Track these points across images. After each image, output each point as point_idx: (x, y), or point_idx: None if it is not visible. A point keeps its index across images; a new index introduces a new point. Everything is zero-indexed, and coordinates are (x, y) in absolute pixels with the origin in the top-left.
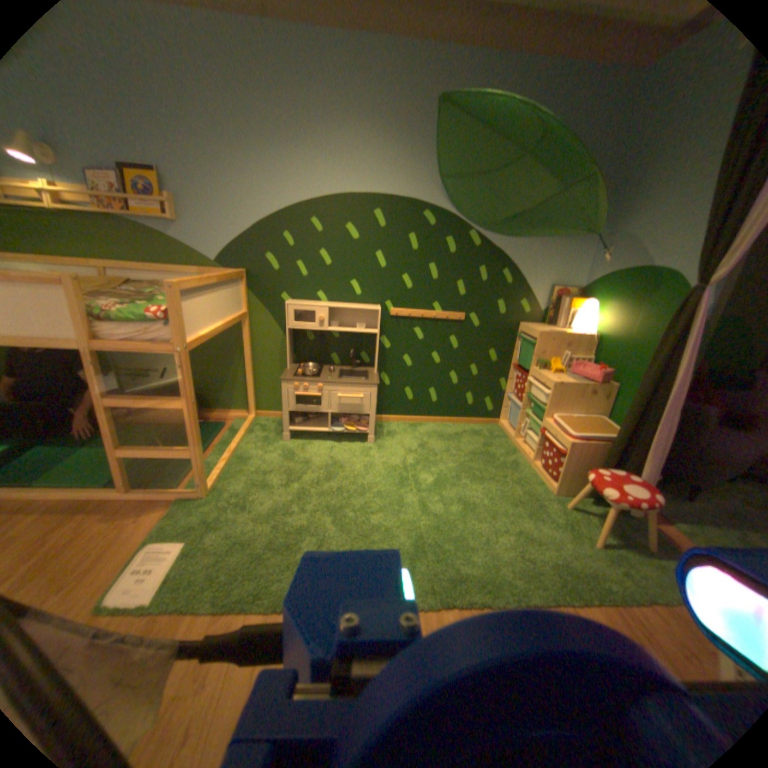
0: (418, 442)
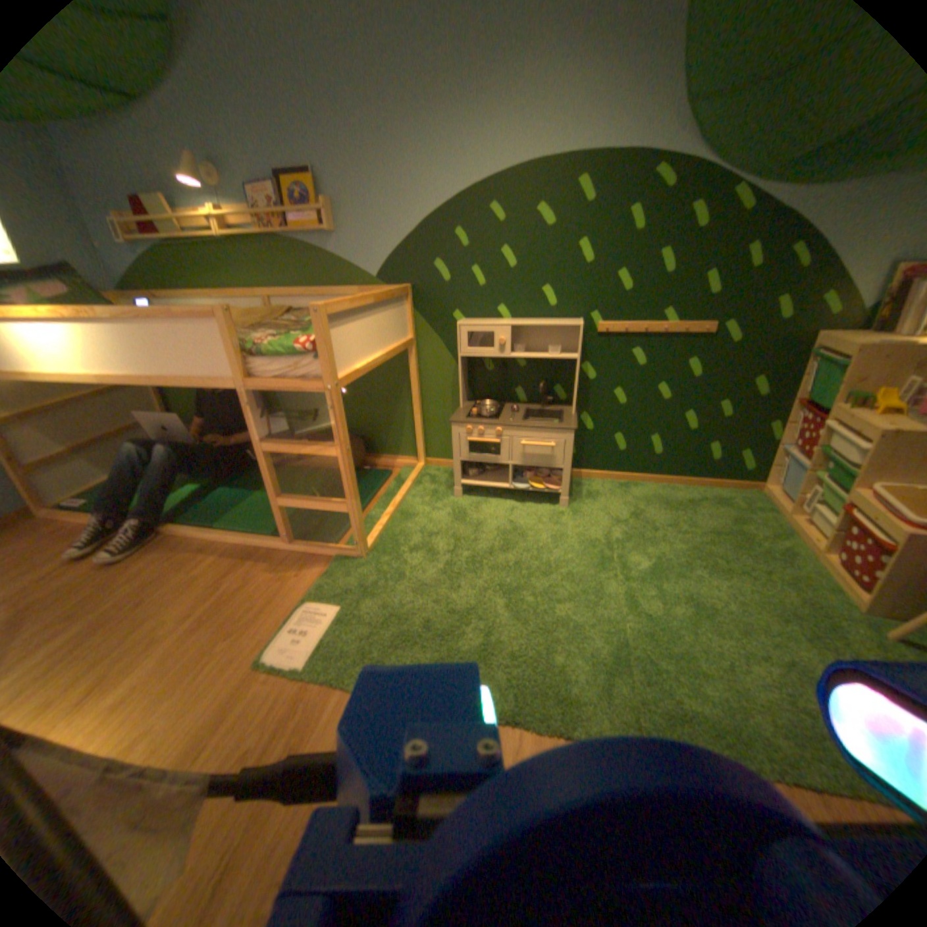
0: (631, 509)
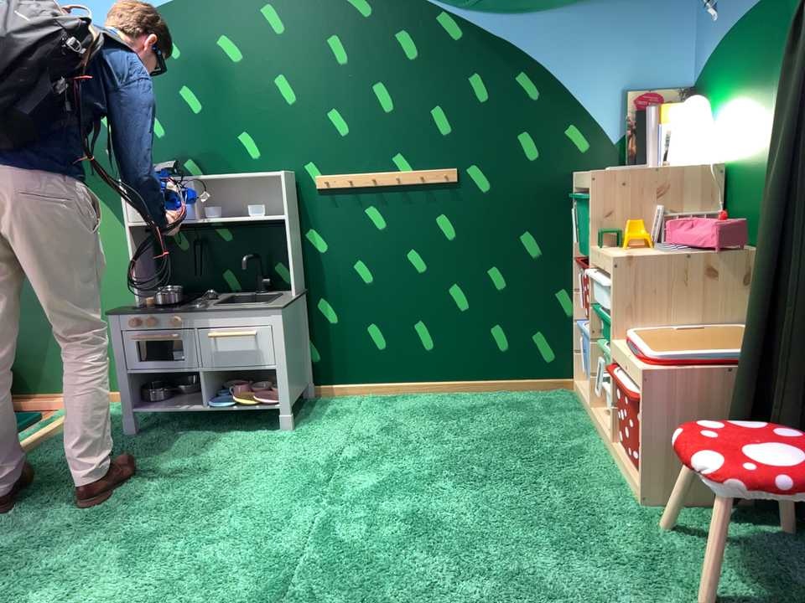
0: (386, 428)
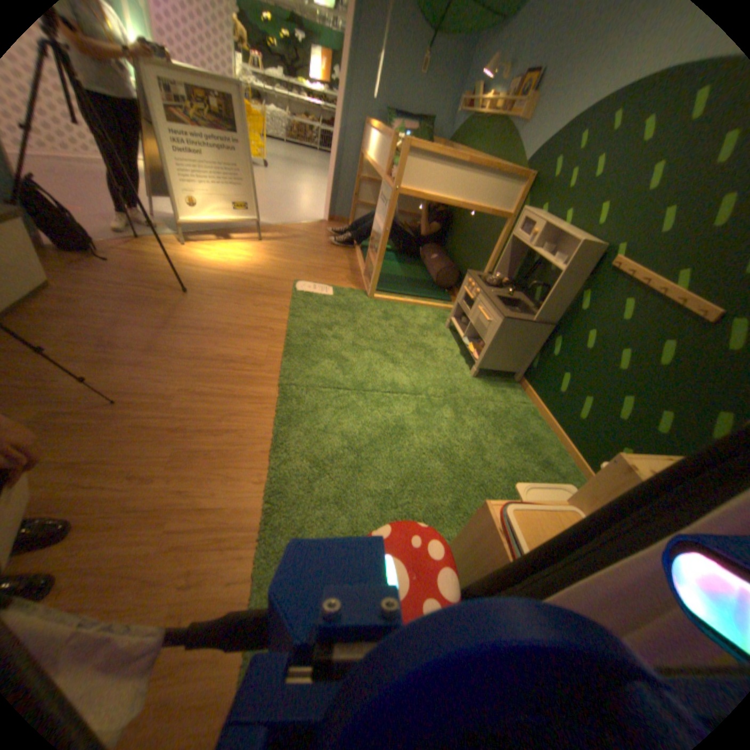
0: (496, 417)
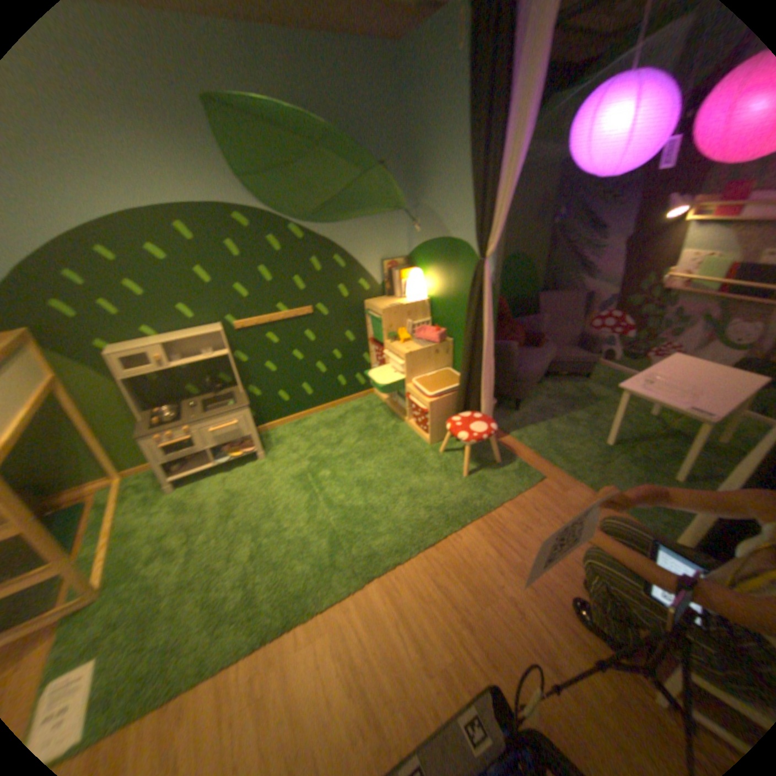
0: (309, 441)
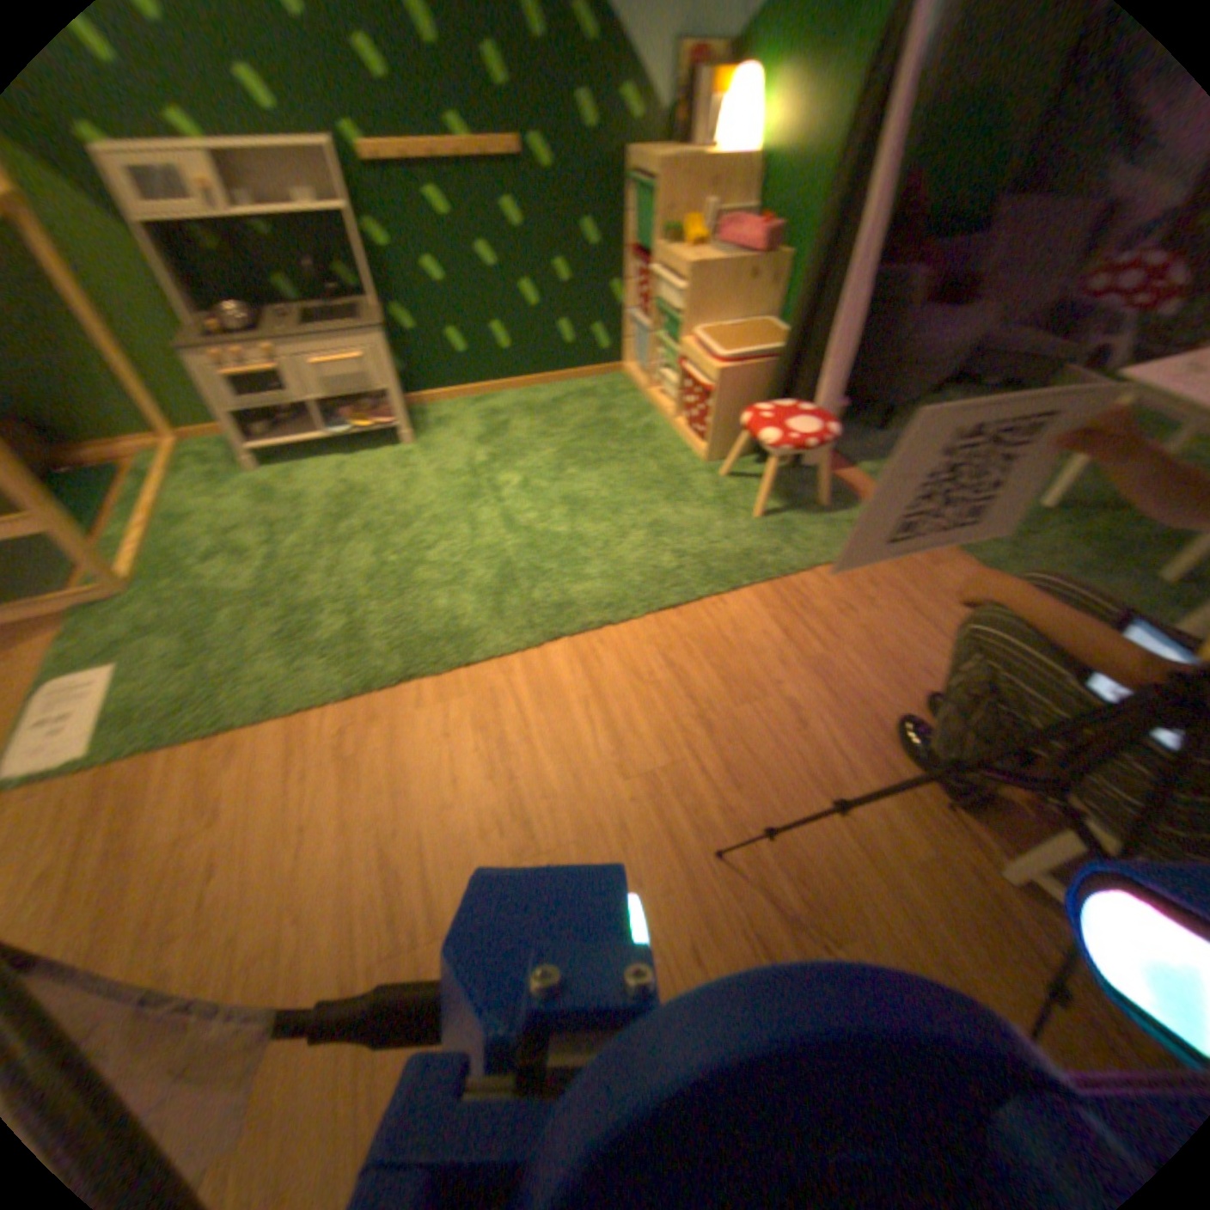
0: (489, 427)
